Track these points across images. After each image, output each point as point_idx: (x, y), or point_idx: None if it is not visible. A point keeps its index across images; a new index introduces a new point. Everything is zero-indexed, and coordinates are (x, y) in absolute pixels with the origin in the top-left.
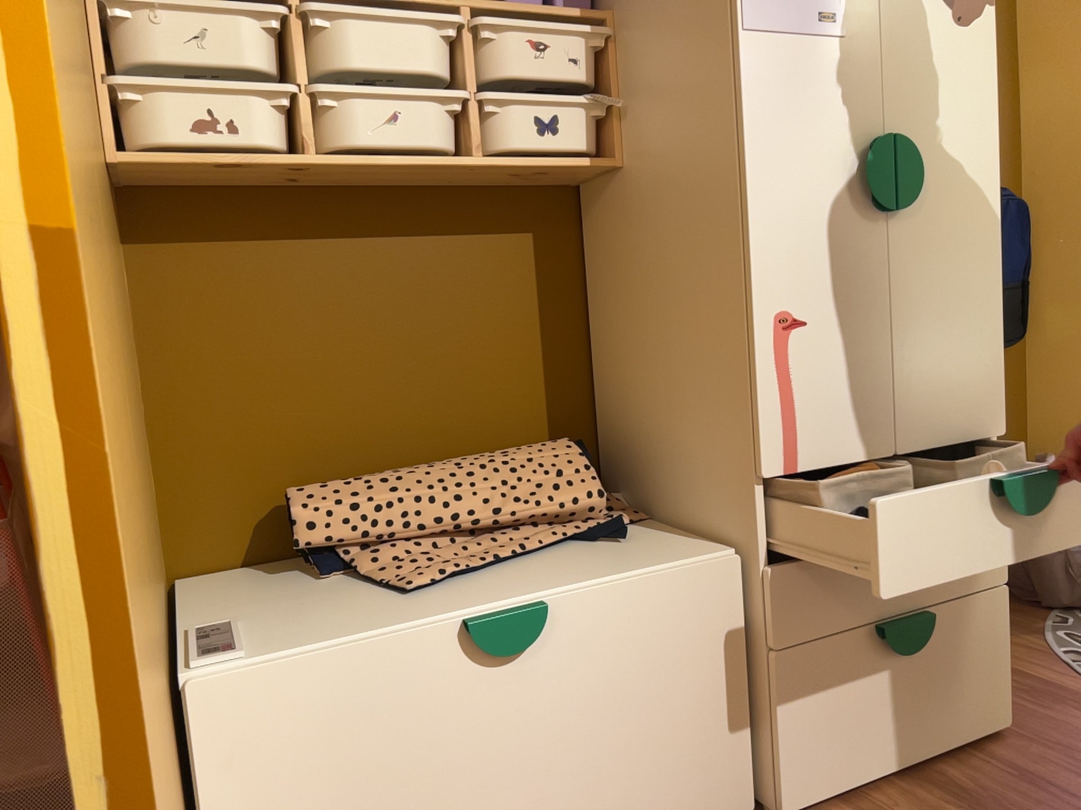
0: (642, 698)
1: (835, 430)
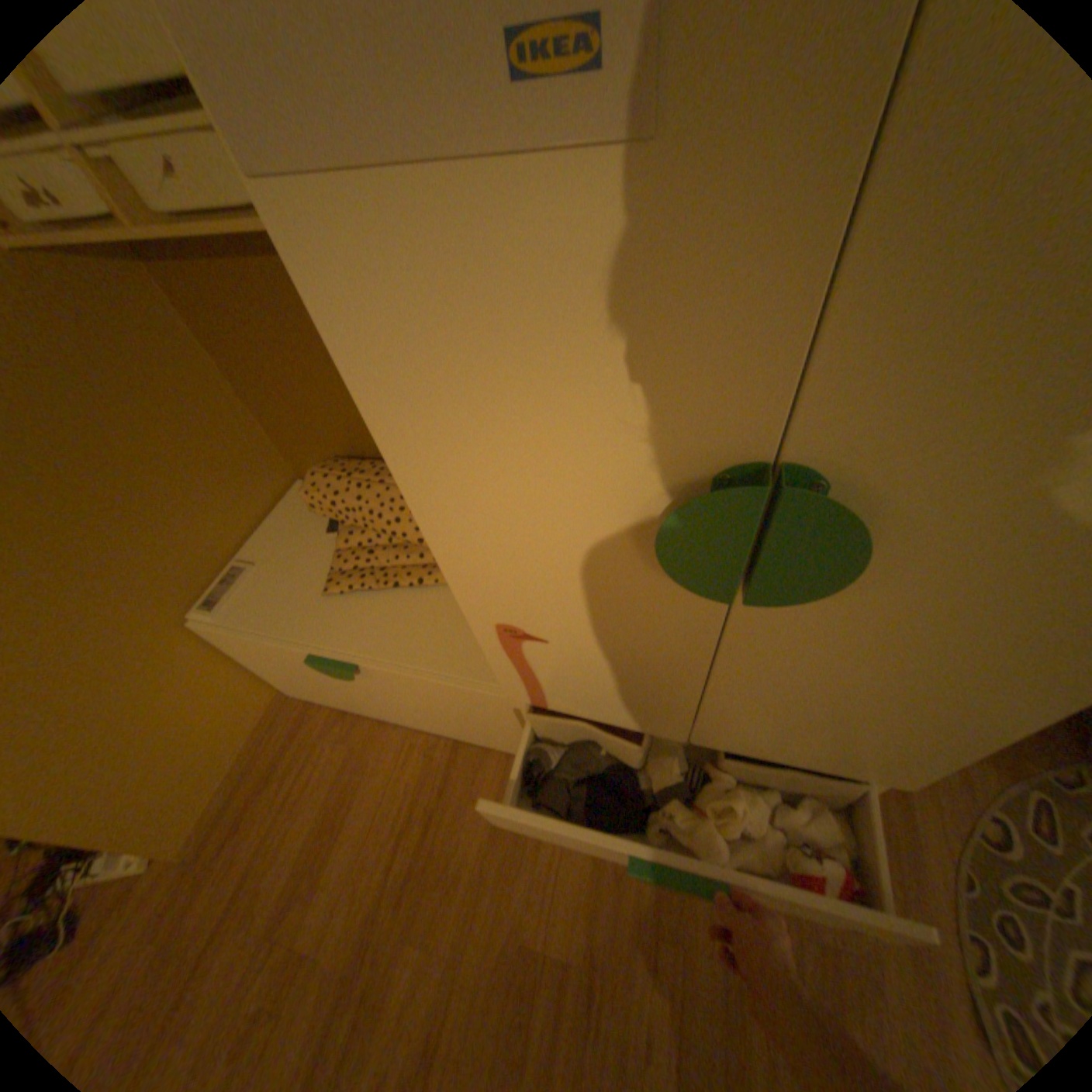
0: (449, 711)
1: (593, 705)
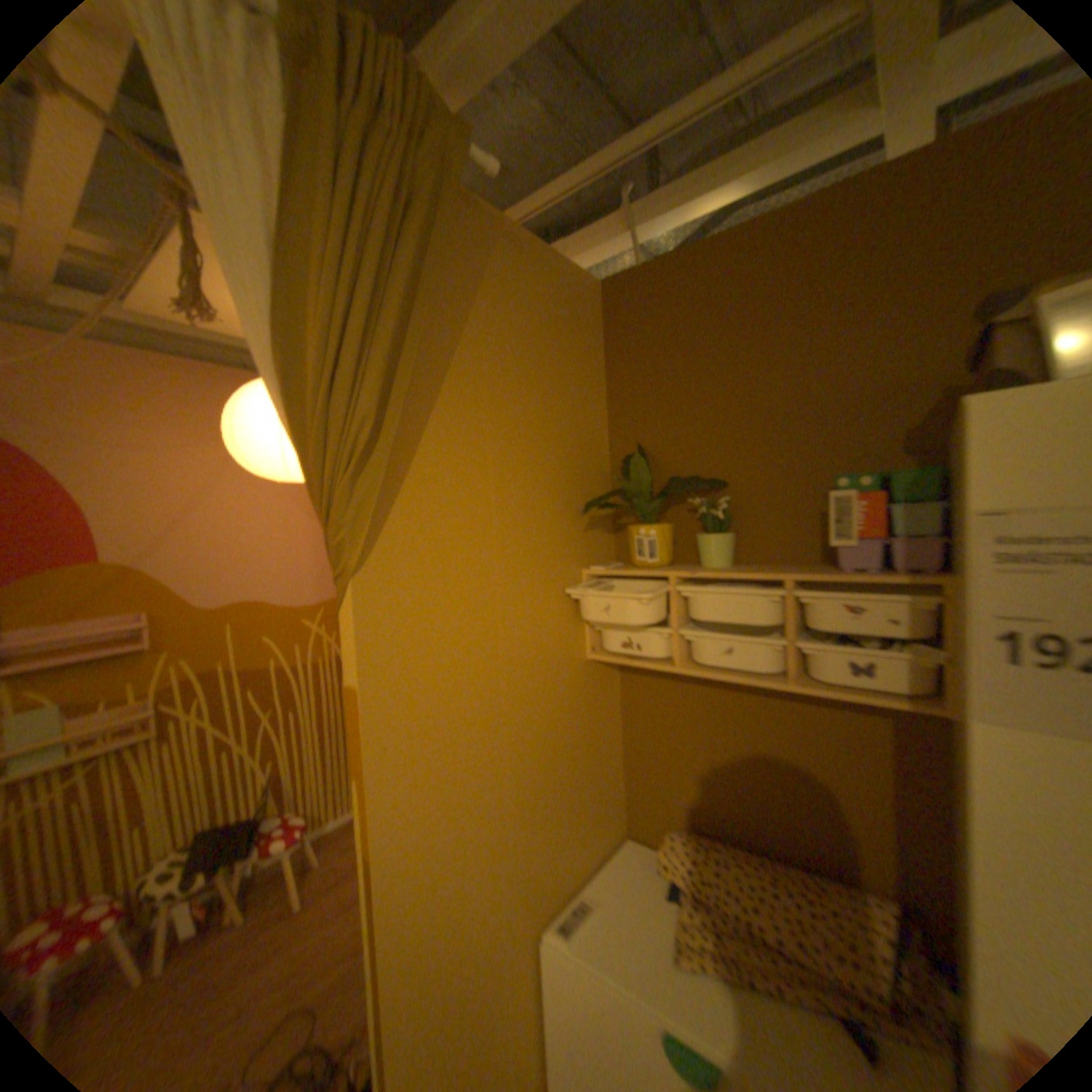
0: None
1: None
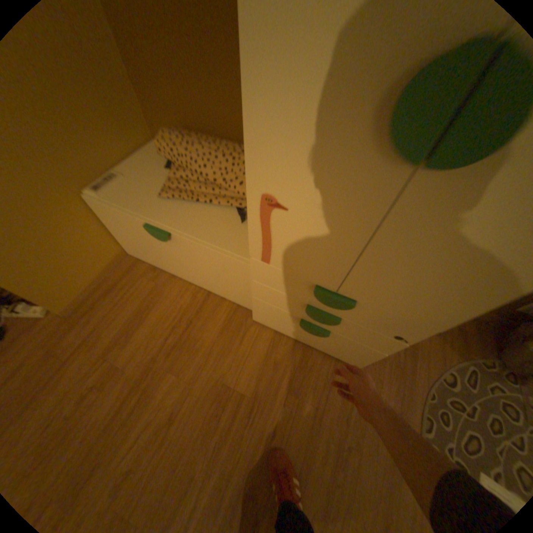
0: (212, 271)
1: (295, 263)
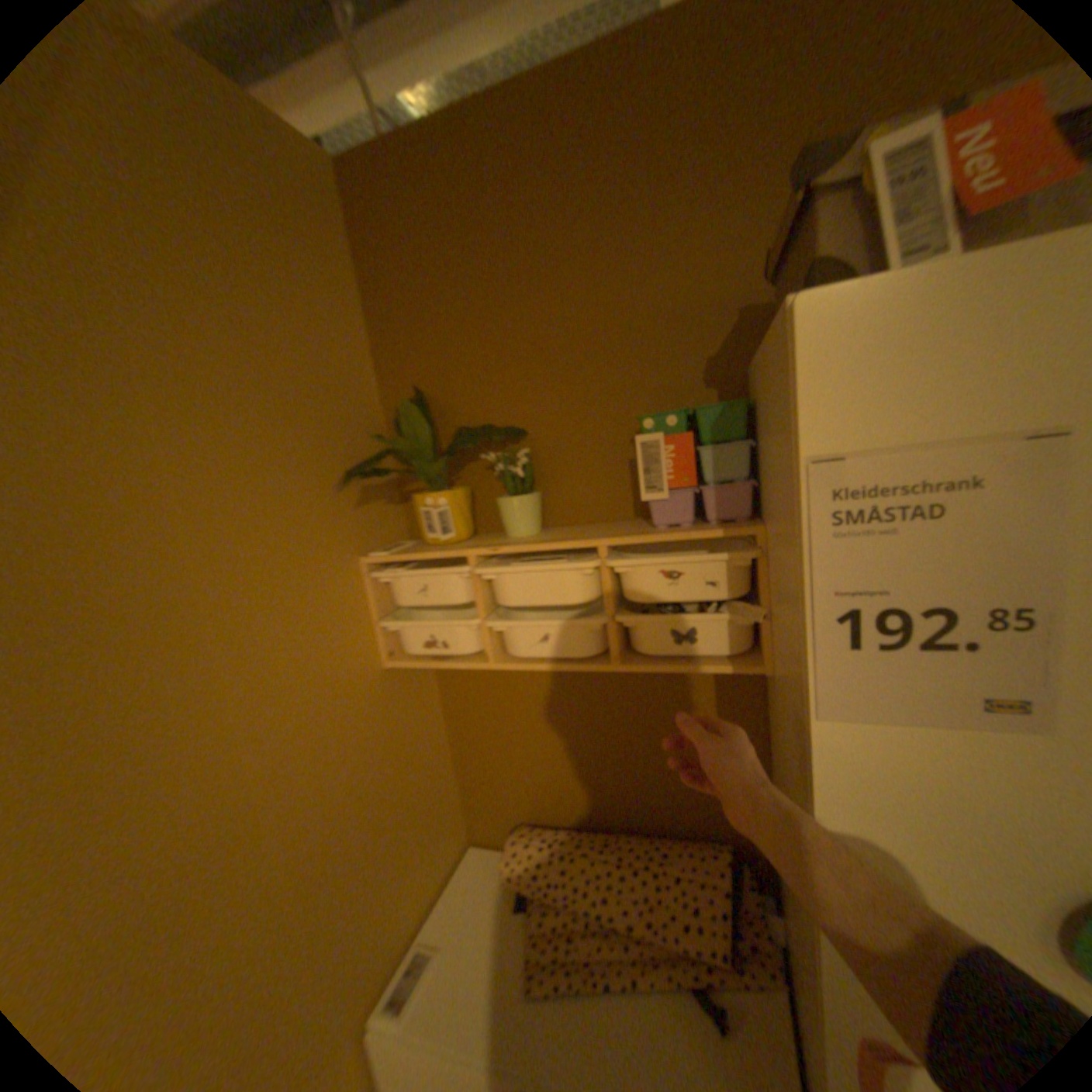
0: None
1: None
